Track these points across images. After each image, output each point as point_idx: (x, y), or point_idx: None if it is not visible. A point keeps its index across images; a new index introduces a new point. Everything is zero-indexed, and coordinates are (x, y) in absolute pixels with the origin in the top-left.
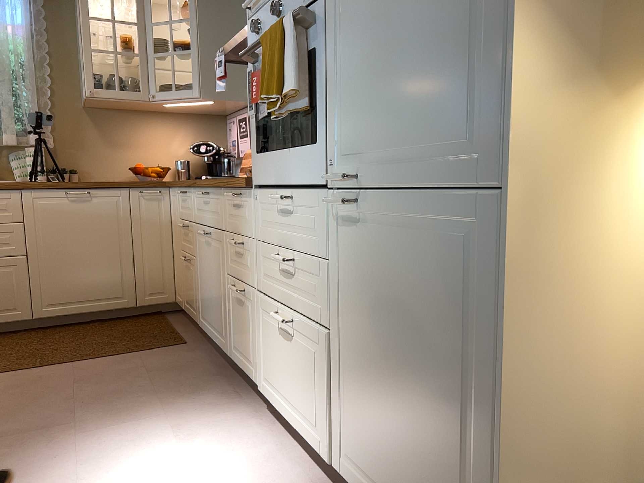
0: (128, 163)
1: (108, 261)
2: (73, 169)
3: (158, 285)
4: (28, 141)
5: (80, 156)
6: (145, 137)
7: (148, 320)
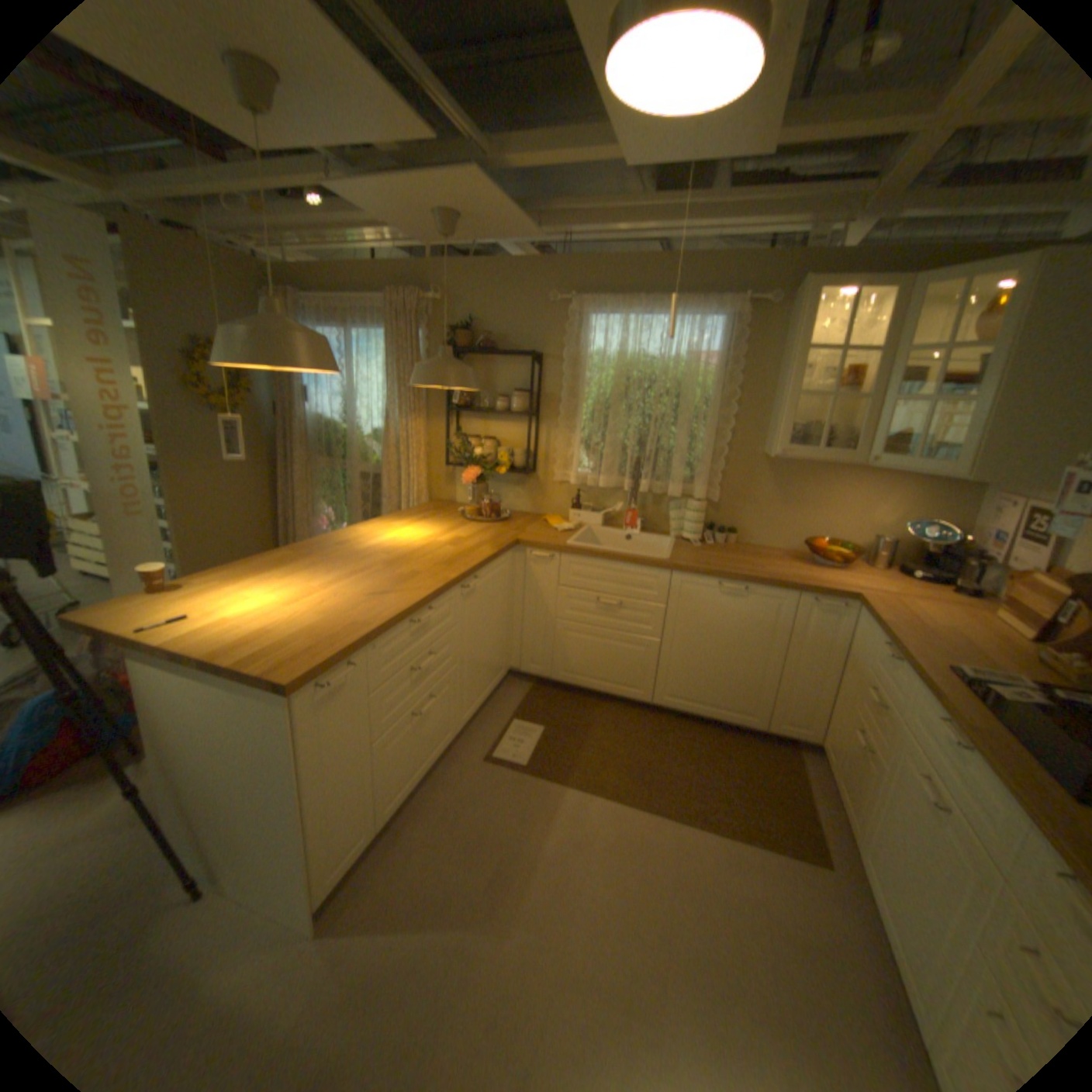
0: (803, 528)
1: (747, 671)
2: (732, 527)
3: (804, 719)
4: (691, 490)
5: (744, 512)
6: (838, 497)
7: (779, 760)
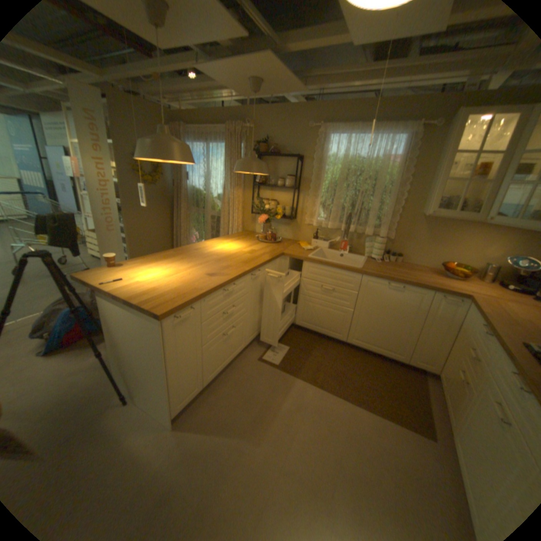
0: (442, 256)
1: (400, 331)
2: (400, 253)
3: (431, 360)
4: (379, 231)
5: (408, 245)
6: (466, 239)
7: (413, 379)
